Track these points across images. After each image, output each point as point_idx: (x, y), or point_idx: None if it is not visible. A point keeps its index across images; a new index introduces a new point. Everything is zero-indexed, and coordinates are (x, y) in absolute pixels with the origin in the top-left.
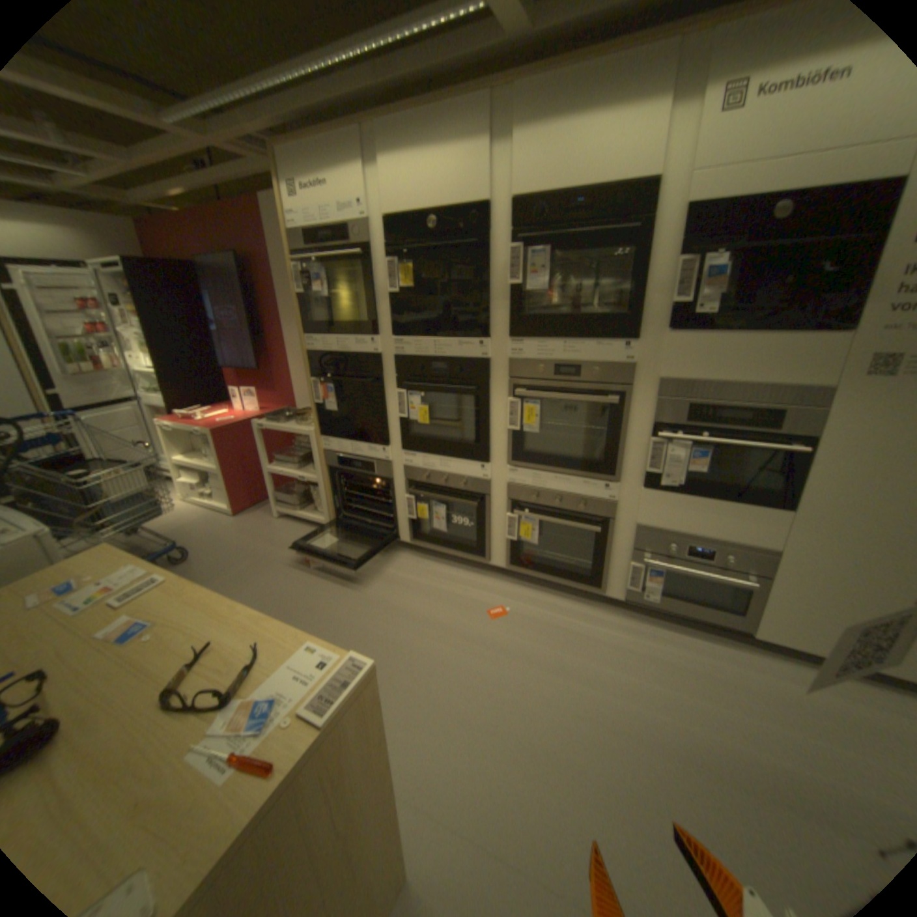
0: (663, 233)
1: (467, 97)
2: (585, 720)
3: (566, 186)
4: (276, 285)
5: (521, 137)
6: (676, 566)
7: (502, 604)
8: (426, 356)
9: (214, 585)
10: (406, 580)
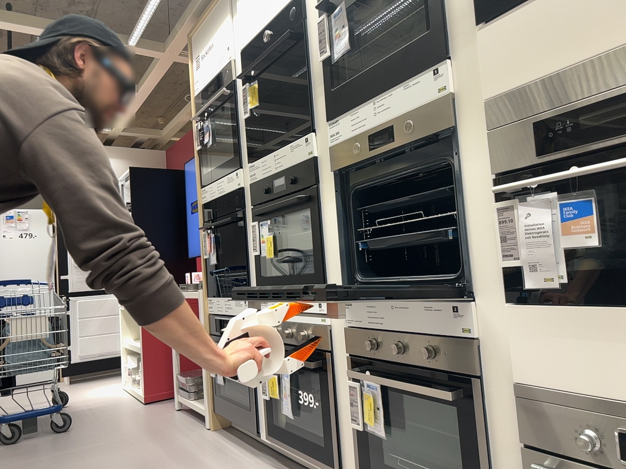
0: None
1: None
2: None
3: None
4: None
5: None
6: None
7: None
8: (269, 171)
9: (63, 451)
10: None
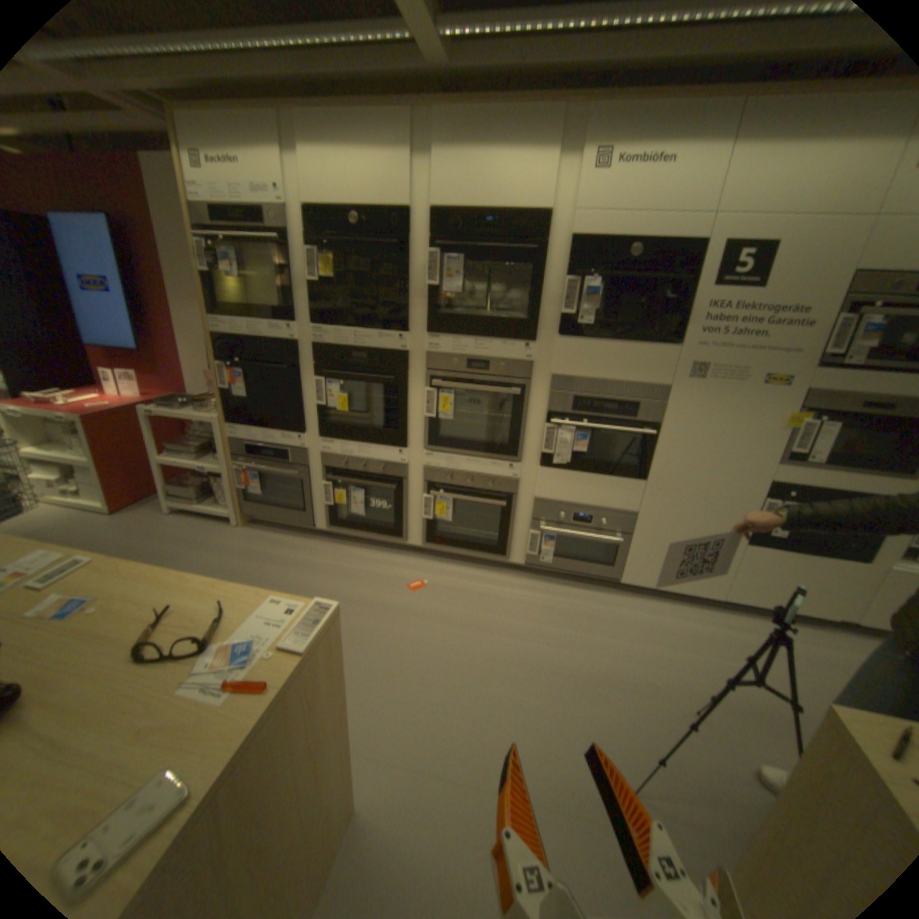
0: (554, 257)
1: (390, 110)
2: (496, 661)
3: (478, 206)
4: (163, 258)
5: (439, 156)
6: (563, 530)
7: (419, 578)
8: (346, 345)
9: None
10: (324, 565)
